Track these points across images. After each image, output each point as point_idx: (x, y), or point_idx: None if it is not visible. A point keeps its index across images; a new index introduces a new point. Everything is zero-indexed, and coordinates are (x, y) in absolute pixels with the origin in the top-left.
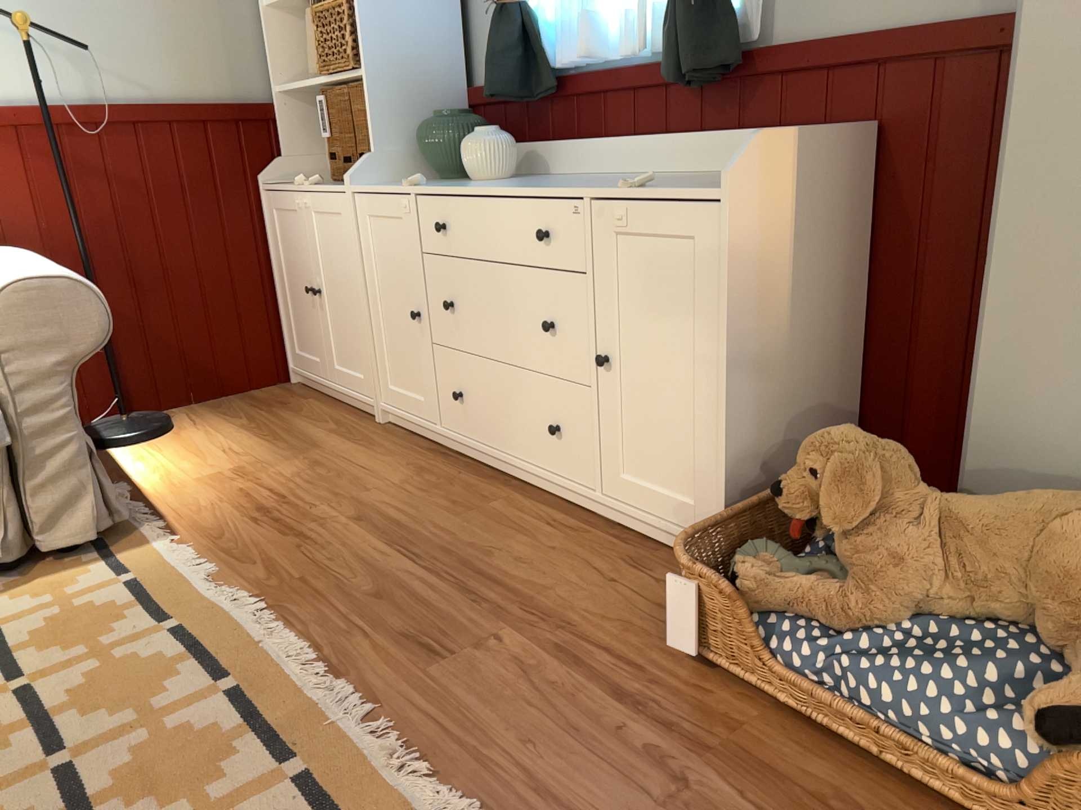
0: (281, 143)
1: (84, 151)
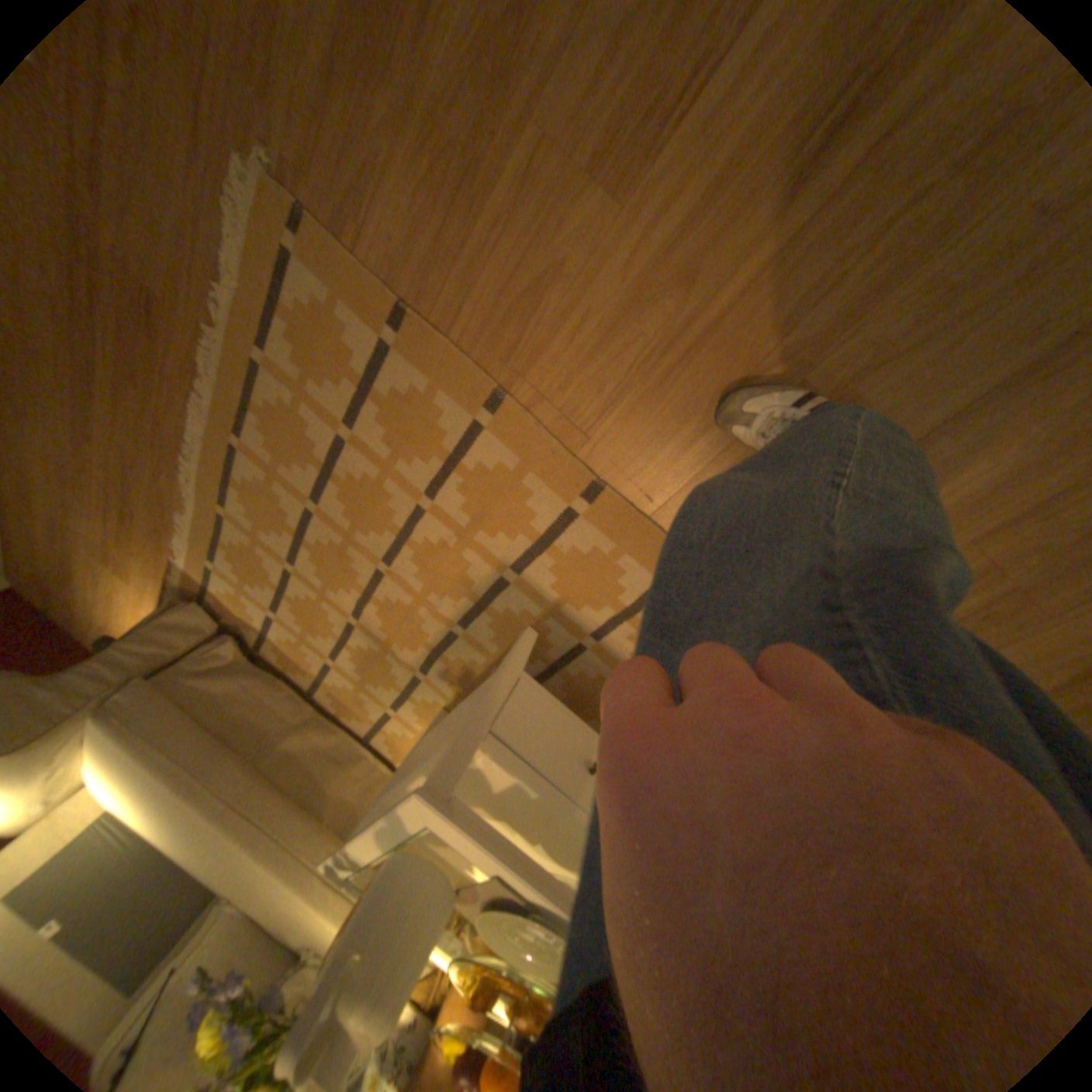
0: None
1: None
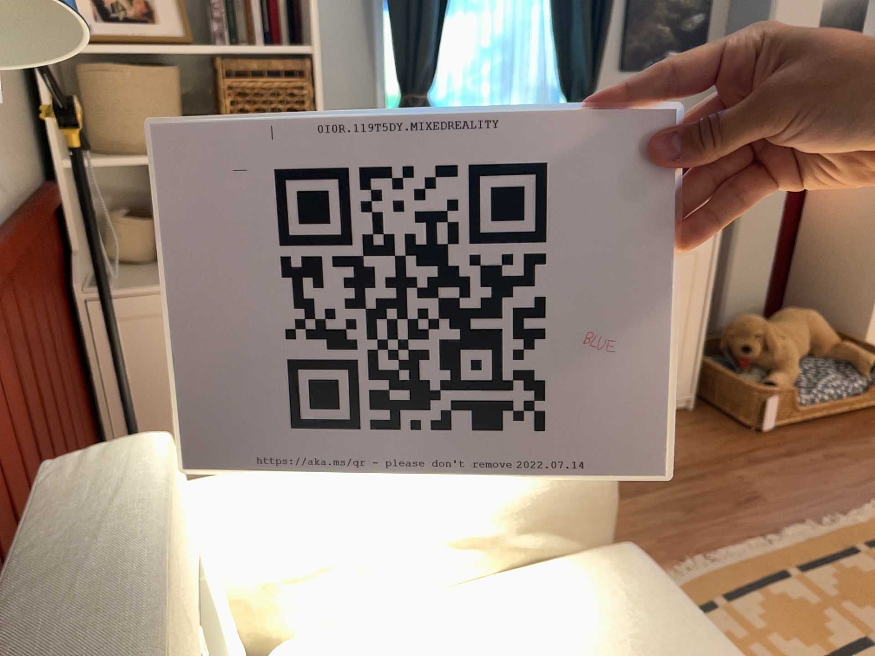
0: (66, 232)
1: (3, 311)
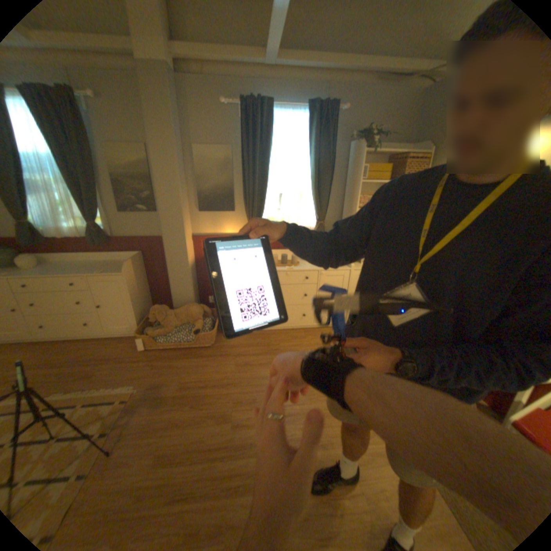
0: None
1: None
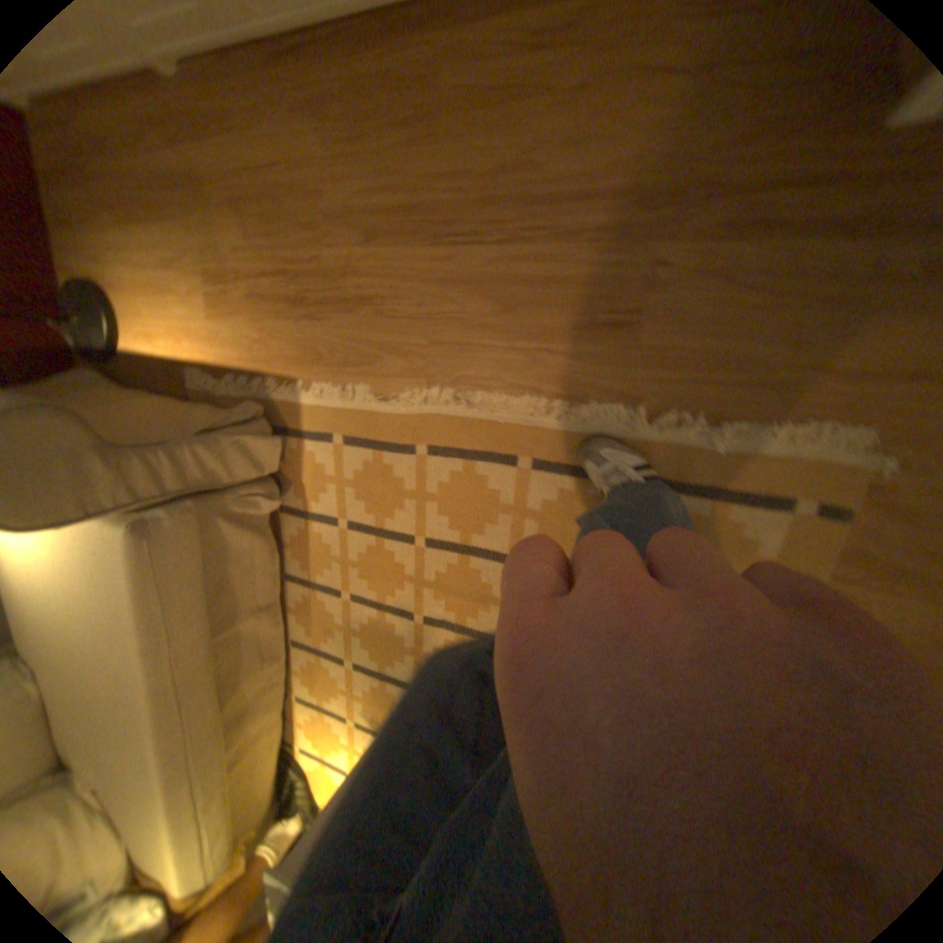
0: None
1: None
